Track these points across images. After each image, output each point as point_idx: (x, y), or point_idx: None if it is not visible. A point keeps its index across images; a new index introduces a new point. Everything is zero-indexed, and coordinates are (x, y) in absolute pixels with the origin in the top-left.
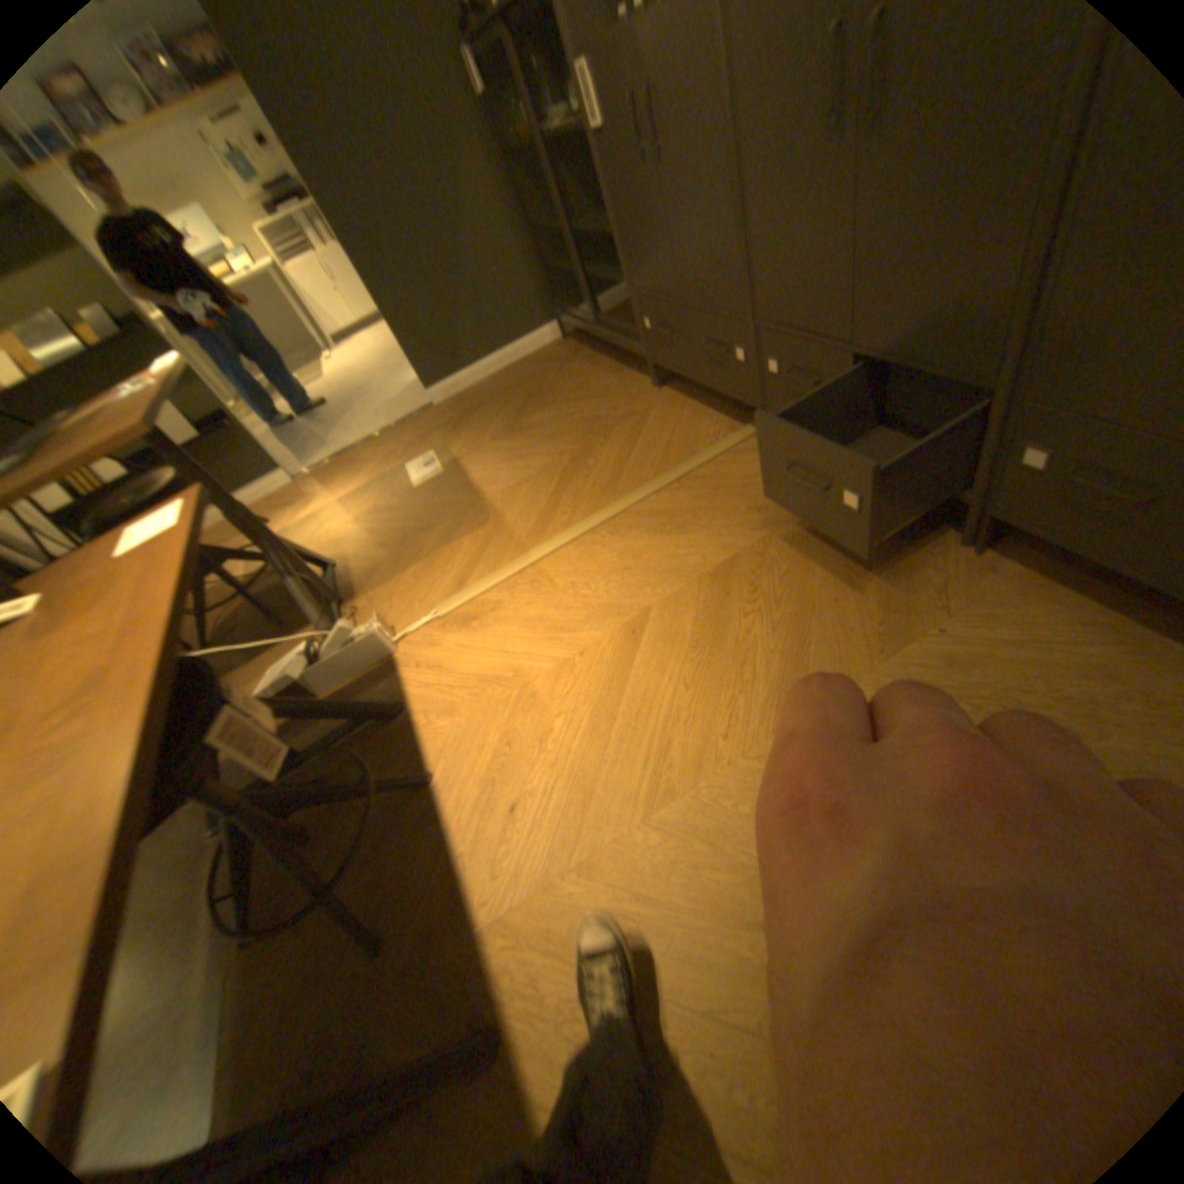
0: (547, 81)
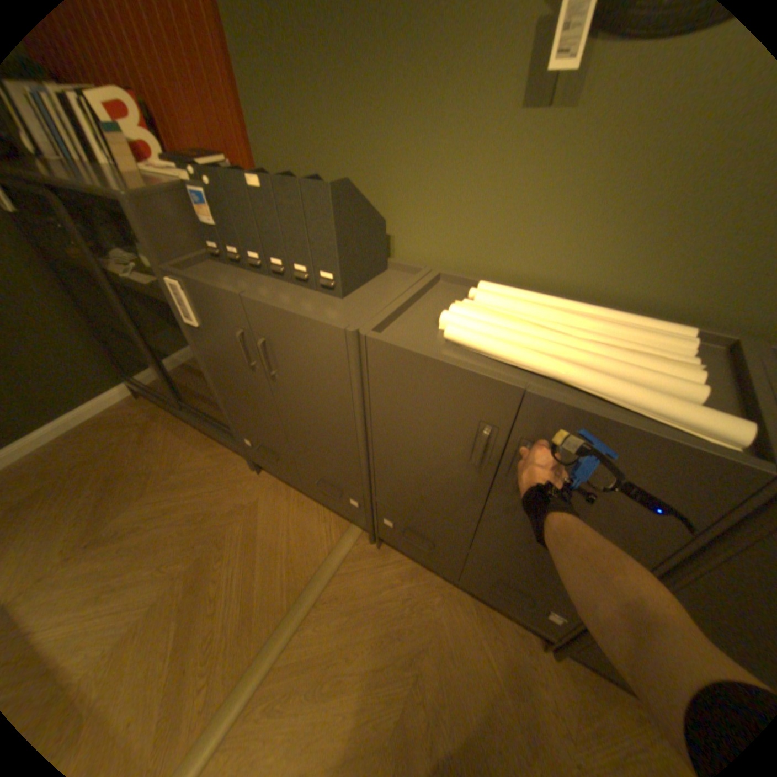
0: (105, 222)
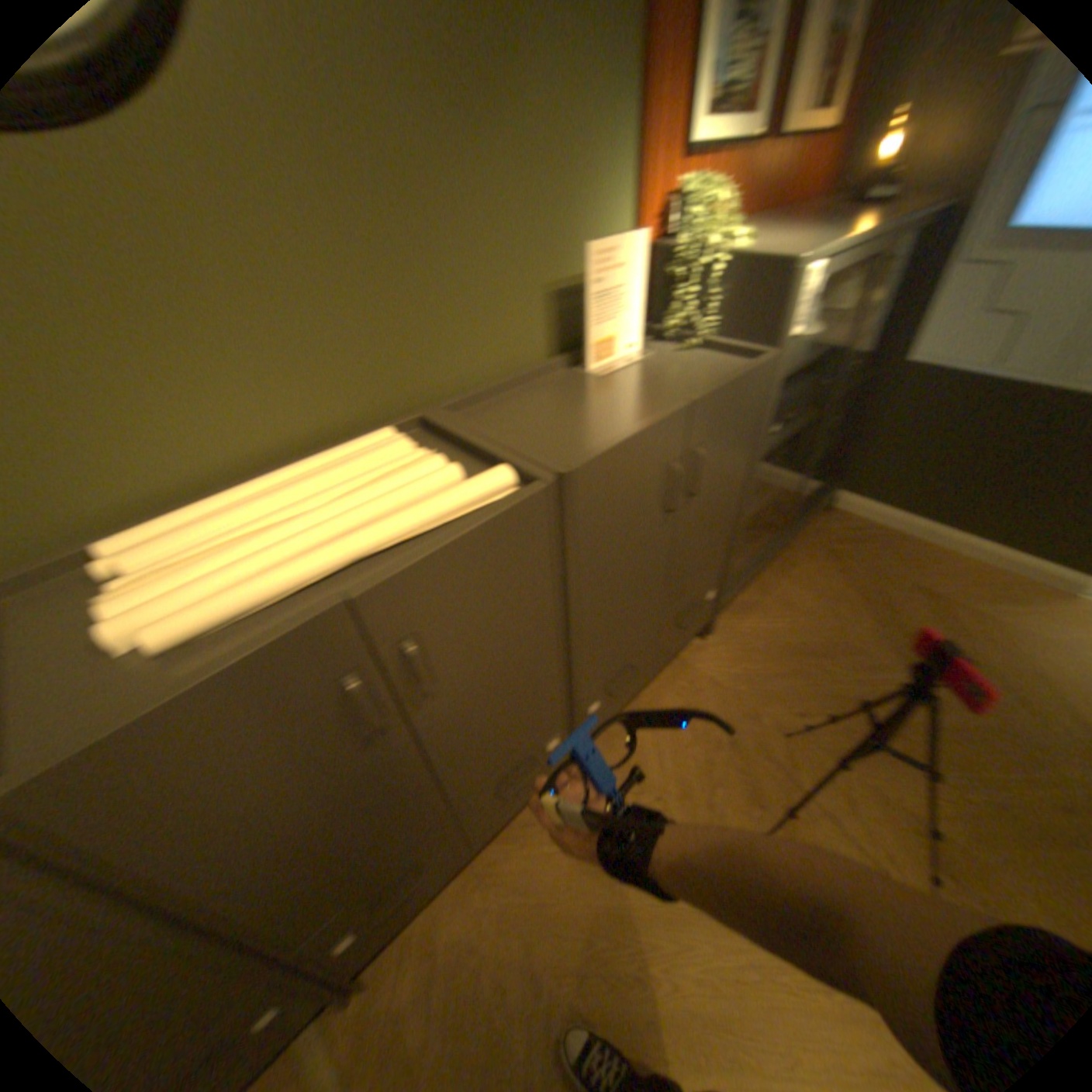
0: None
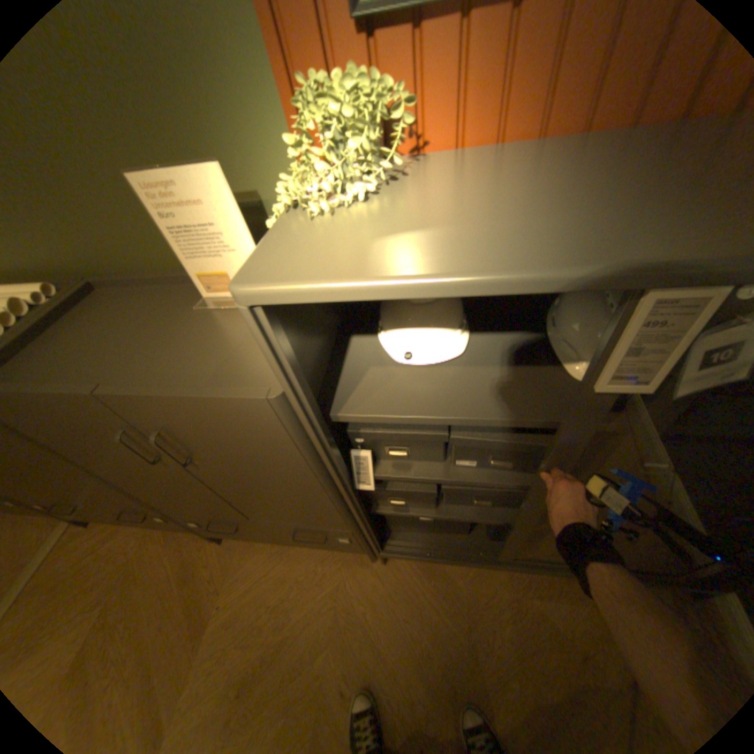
0: None
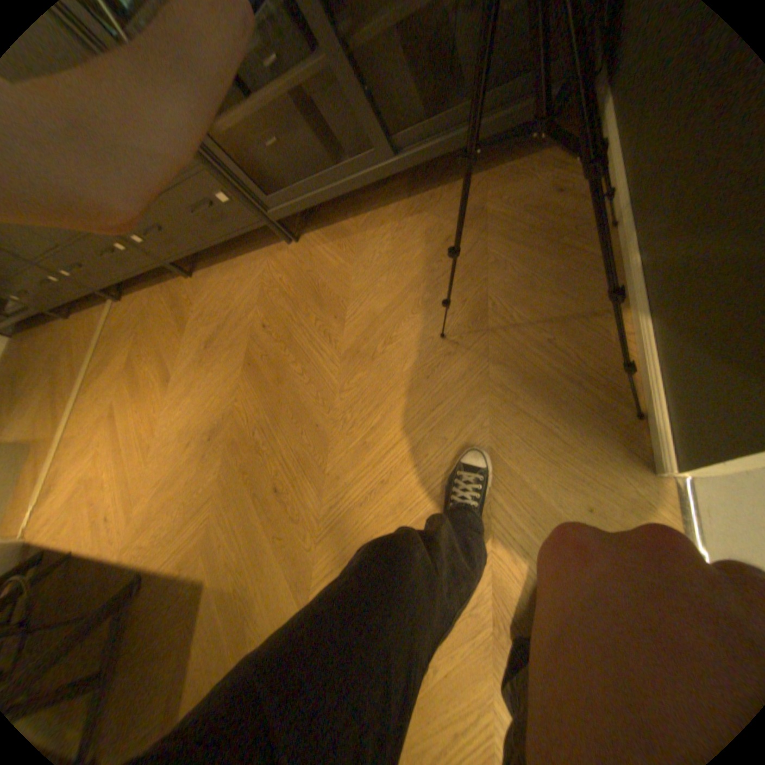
0: None
